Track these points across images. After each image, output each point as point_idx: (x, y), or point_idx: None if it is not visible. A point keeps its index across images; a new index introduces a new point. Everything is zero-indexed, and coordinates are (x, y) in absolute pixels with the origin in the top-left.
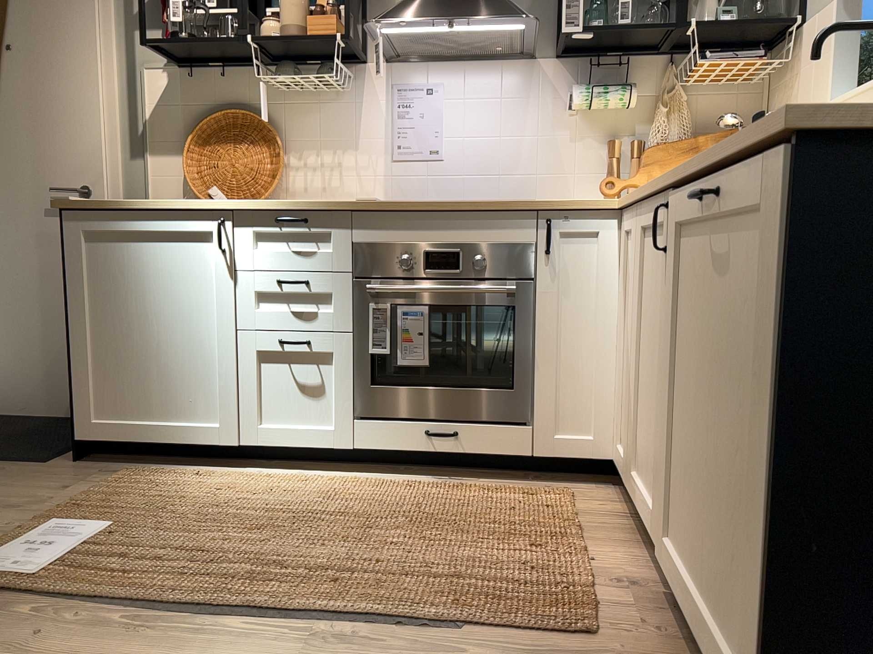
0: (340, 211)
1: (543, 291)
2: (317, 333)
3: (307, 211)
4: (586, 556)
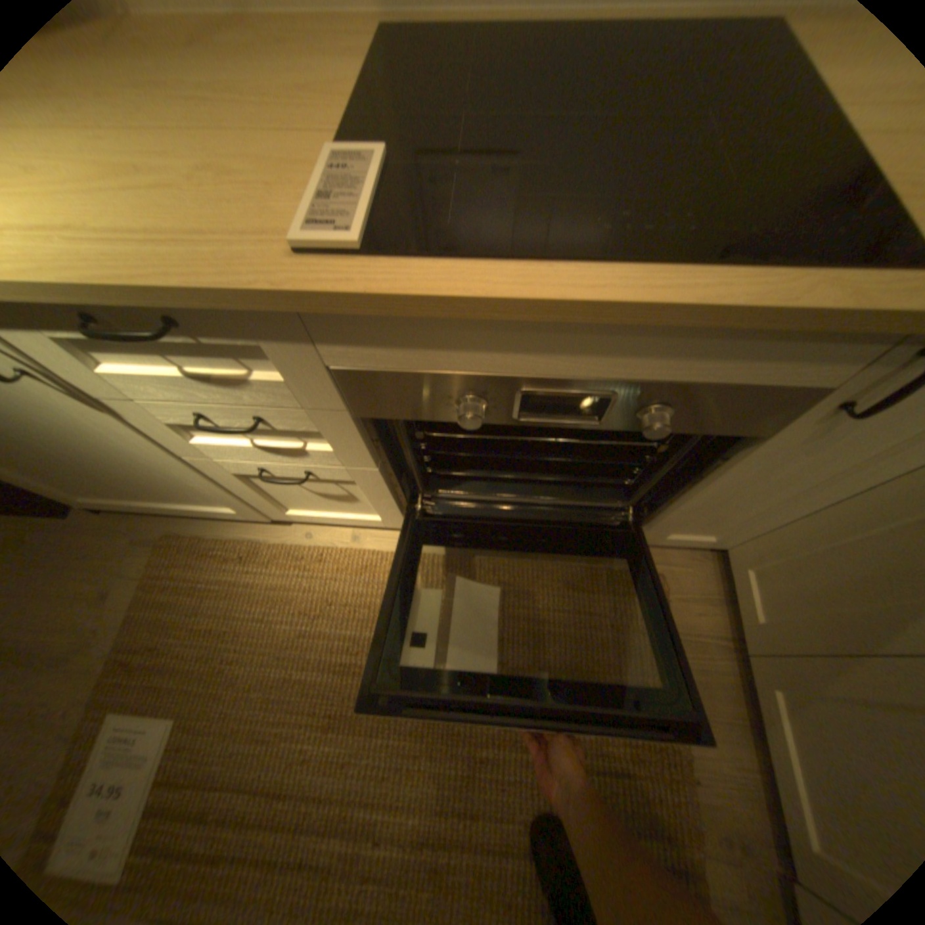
0: (260, 307)
1: (766, 449)
2: (319, 464)
3: (157, 303)
4: (687, 779)
